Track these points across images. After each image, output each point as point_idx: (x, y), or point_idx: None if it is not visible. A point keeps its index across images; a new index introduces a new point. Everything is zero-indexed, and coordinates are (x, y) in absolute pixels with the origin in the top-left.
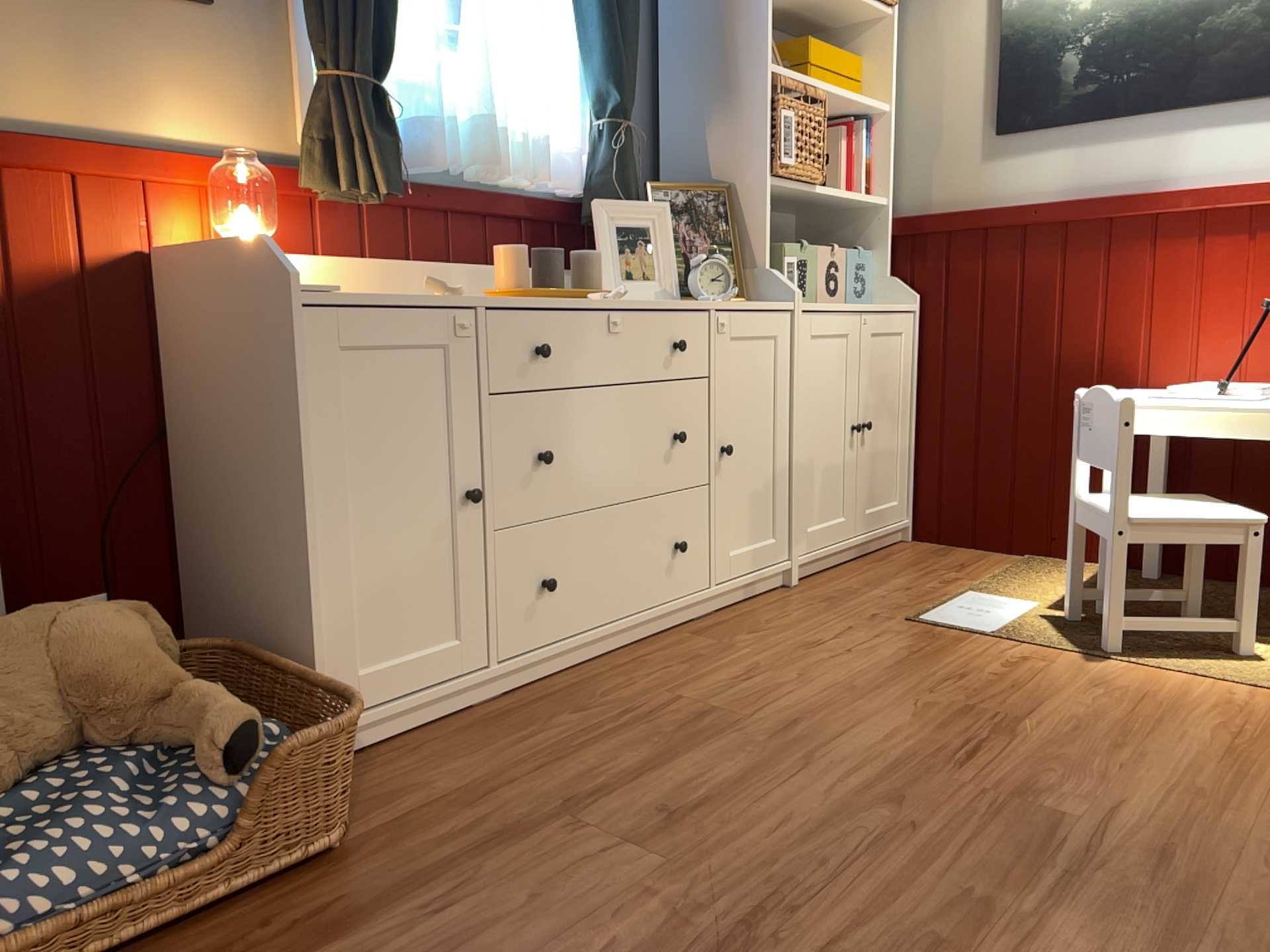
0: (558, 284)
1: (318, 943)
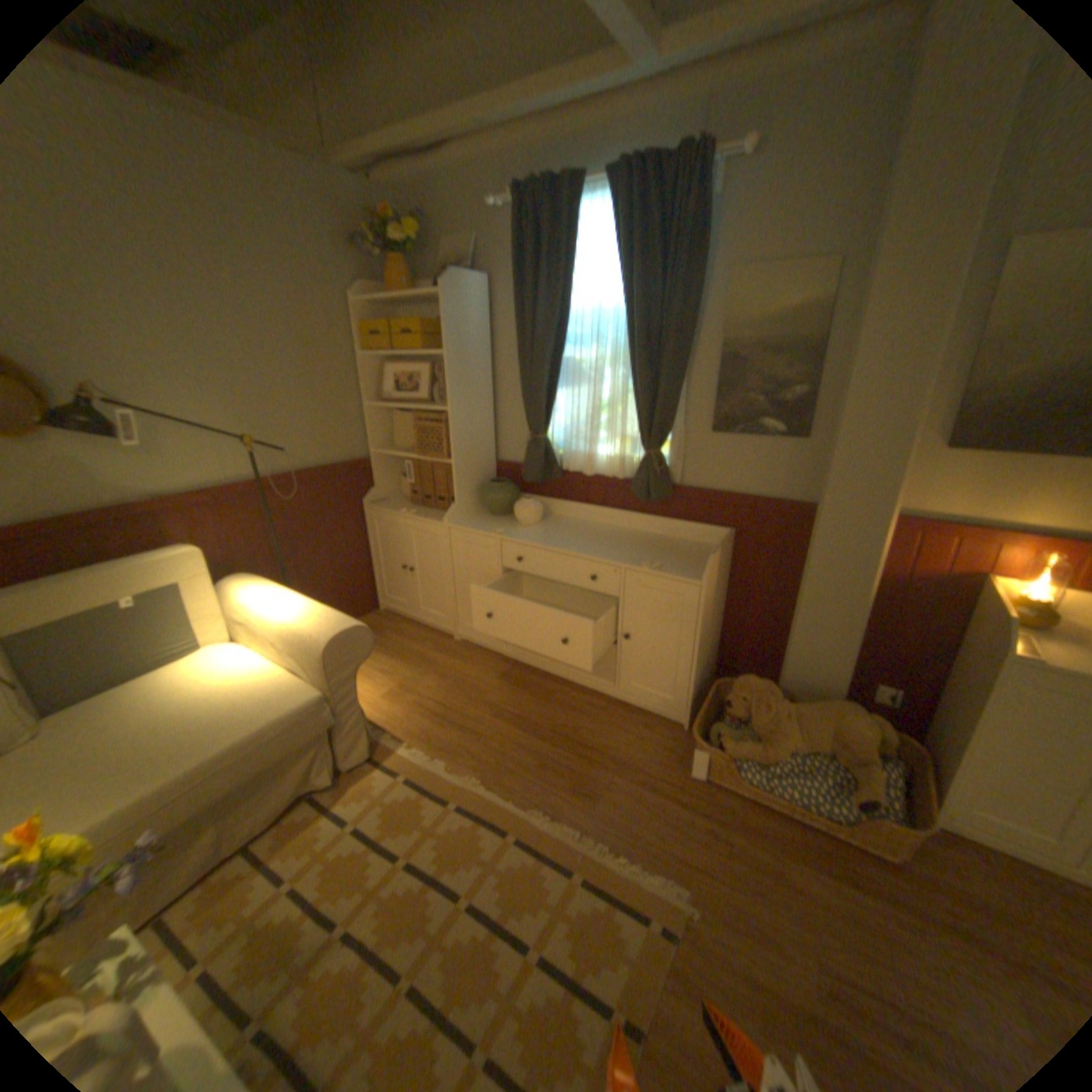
0: None
1: (857, 886)
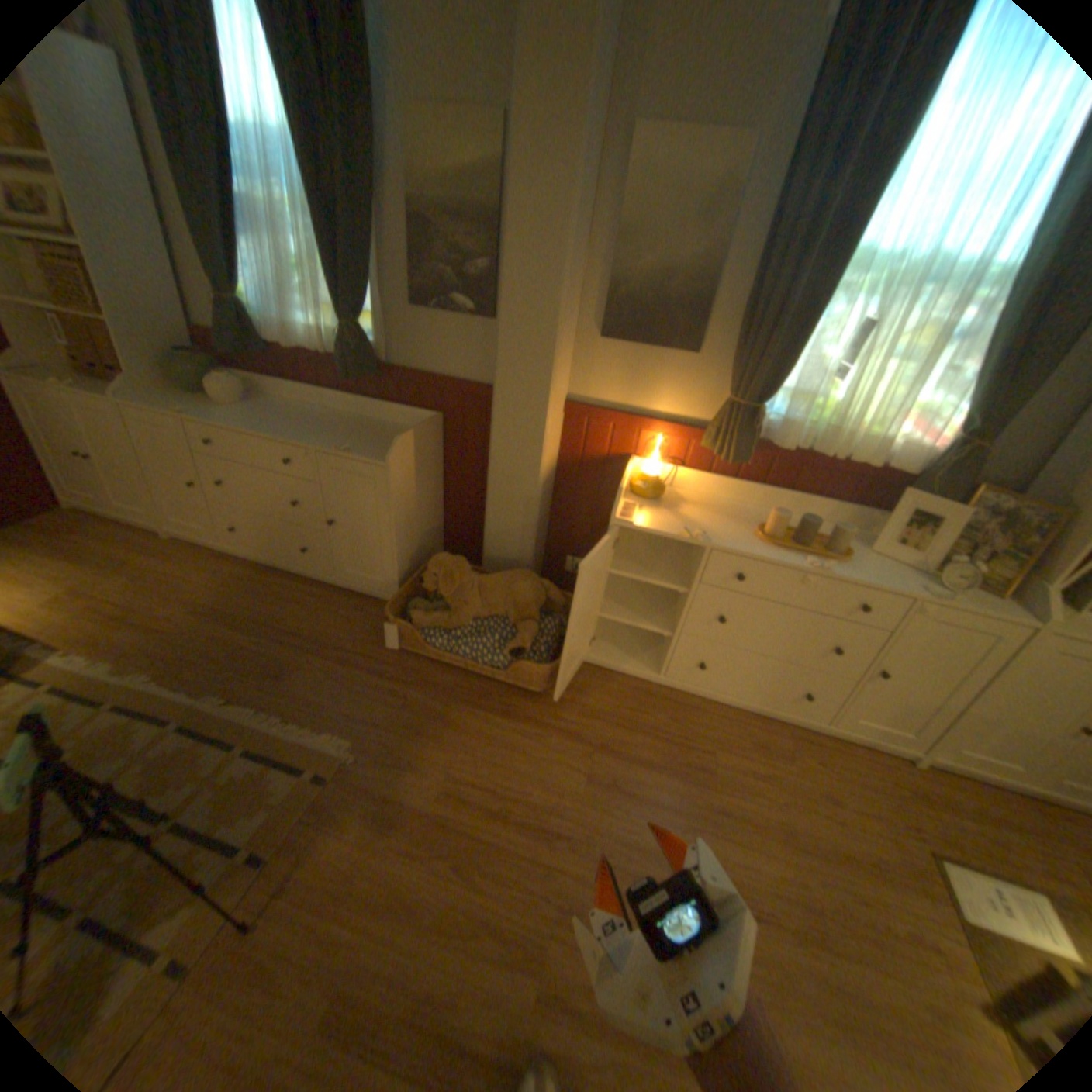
0: (807, 539)
1: (501, 714)
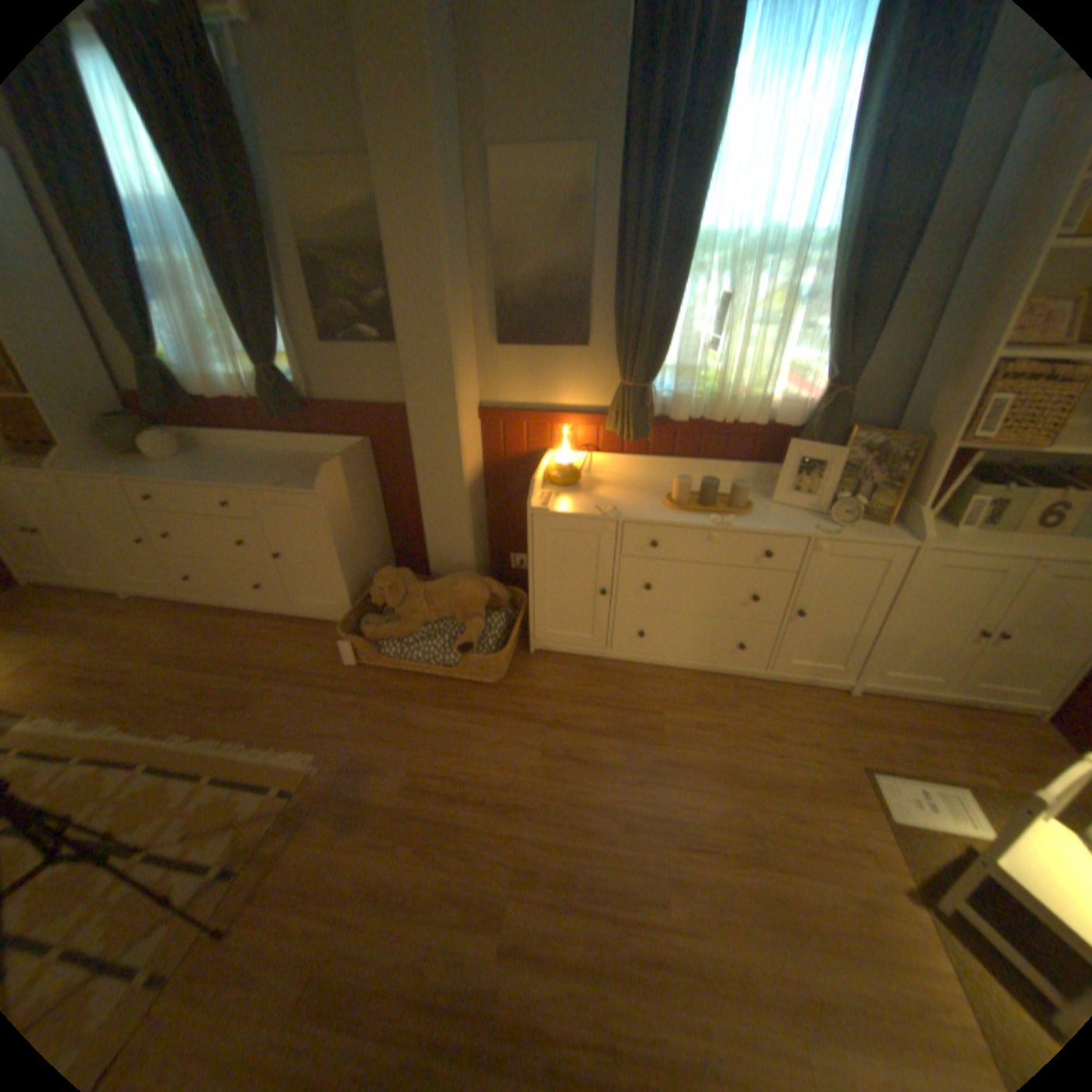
0: (709, 500)
1: (458, 708)
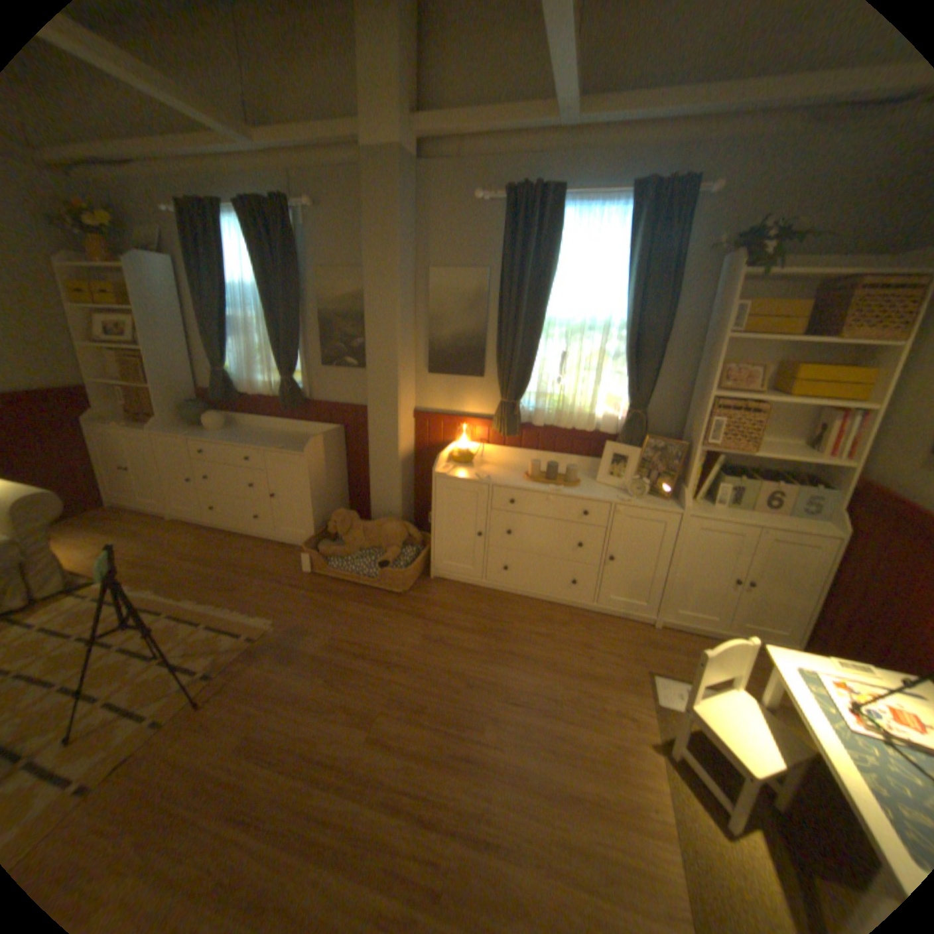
0: (551, 477)
1: (372, 606)
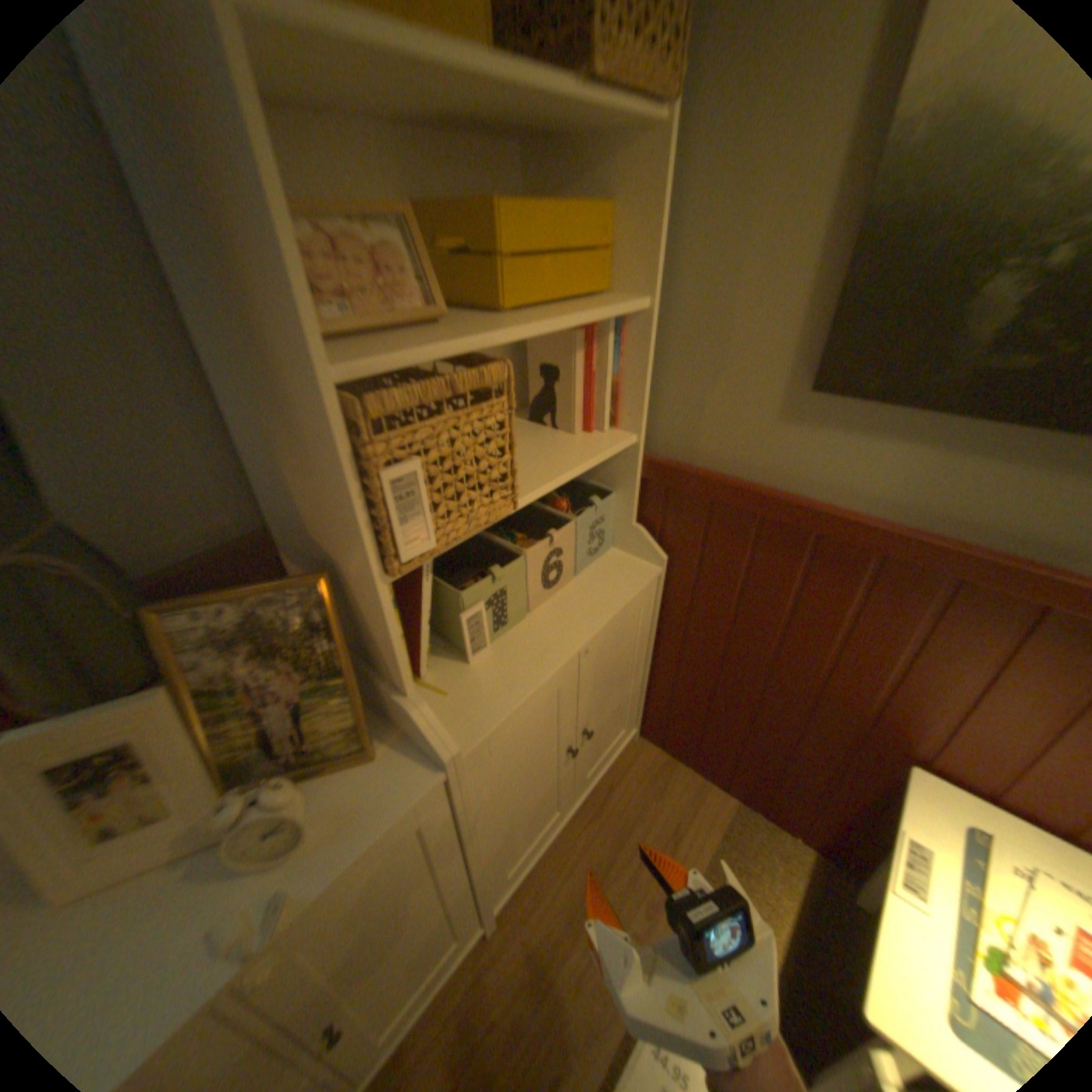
0: None
1: None
